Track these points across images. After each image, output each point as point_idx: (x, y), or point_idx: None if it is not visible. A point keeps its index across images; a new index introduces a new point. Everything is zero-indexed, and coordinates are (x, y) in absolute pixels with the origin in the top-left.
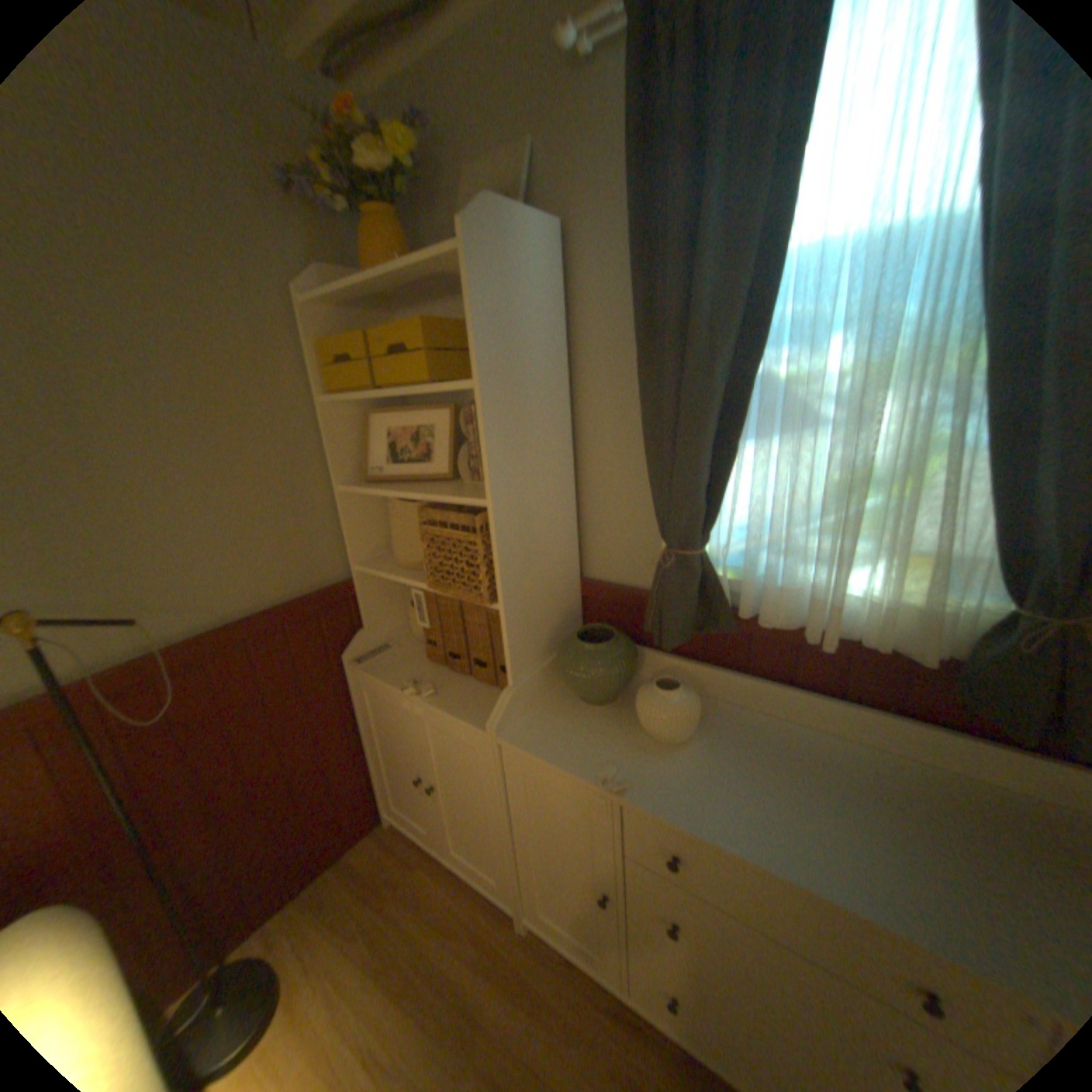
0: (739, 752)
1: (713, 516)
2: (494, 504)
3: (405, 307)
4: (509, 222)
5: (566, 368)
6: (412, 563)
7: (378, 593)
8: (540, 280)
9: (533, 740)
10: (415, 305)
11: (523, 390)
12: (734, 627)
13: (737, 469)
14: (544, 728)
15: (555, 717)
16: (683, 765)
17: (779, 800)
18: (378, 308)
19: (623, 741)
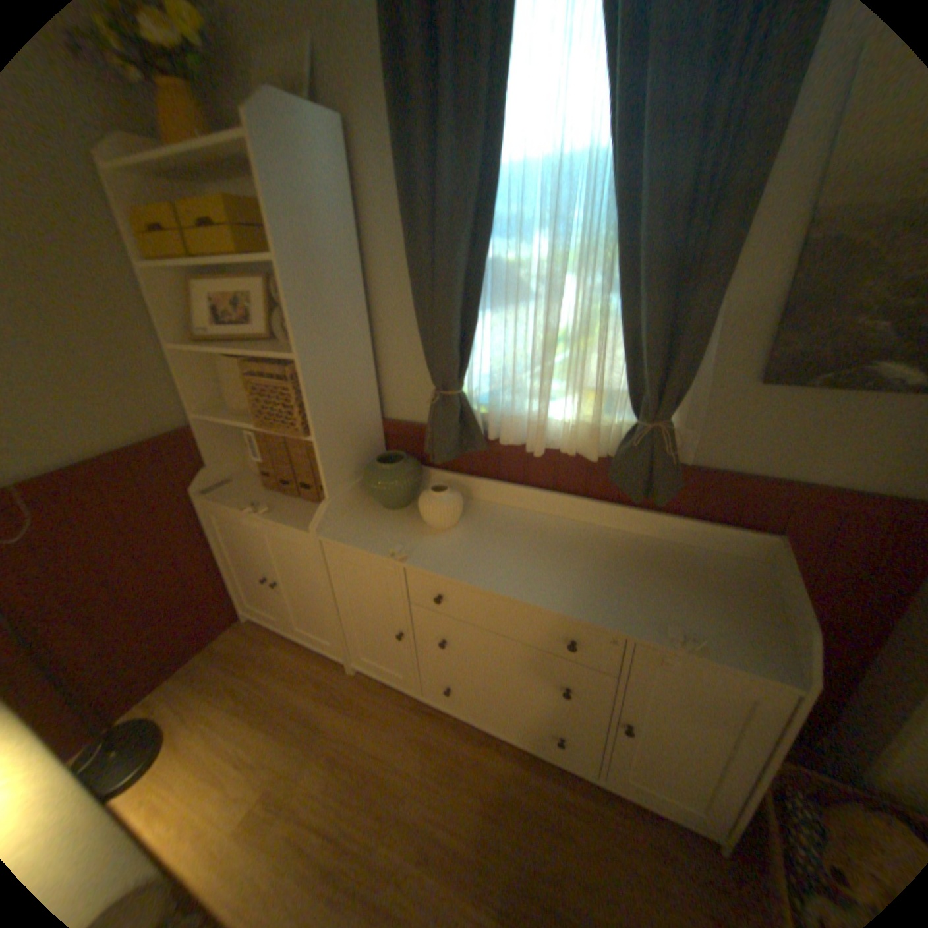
0: (486, 530)
1: (463, 366)
2: (298, 357)
3: (212, 182)
4: (290, 116)
5: (355, 247)
6: (241, 411)
7: (215, 438)
8: (324, 169)
9: (344, 535)
10: (221, 180)
11: (316, 264)
12: (485, 447)
13: (478, 331)
14: (353, 527)
15: (361, 520)
16: (447, 540)
17: (504, 554)
18: (186, 181)
19: (409, 530)
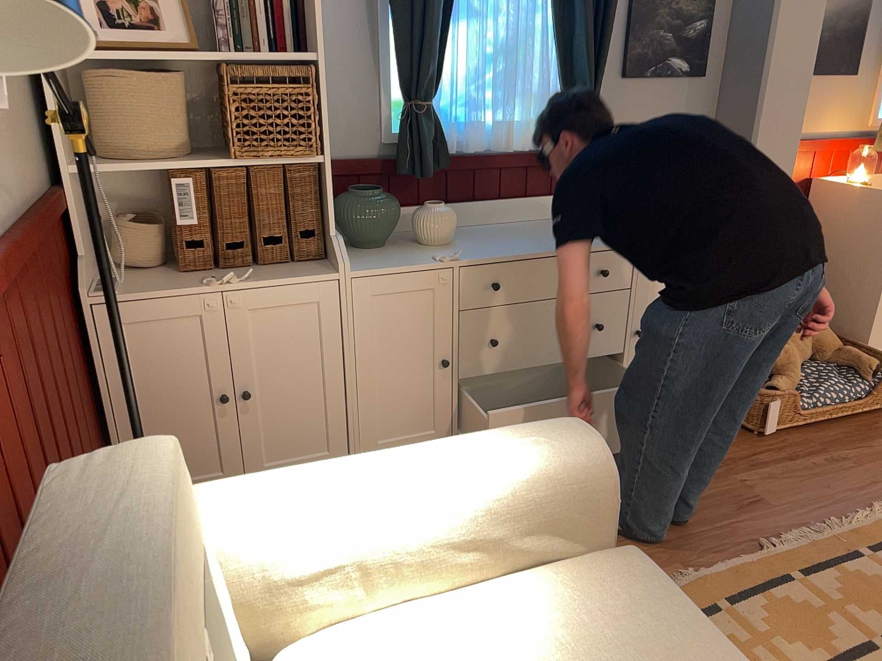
0: (476, 237)
1: (438, 77)
2: (321, 58)
3: None
4: None
5: None
6: (162, 154)
7: (82, 214)
8: None
9: (372, 266)
10: None
11: None
12: (446, 163)
13: (446, 43)
14: (367, 262)
15: (363, 258)
16: (462, 247)
17: (514, 240)
18: None
19: (421, 251)
